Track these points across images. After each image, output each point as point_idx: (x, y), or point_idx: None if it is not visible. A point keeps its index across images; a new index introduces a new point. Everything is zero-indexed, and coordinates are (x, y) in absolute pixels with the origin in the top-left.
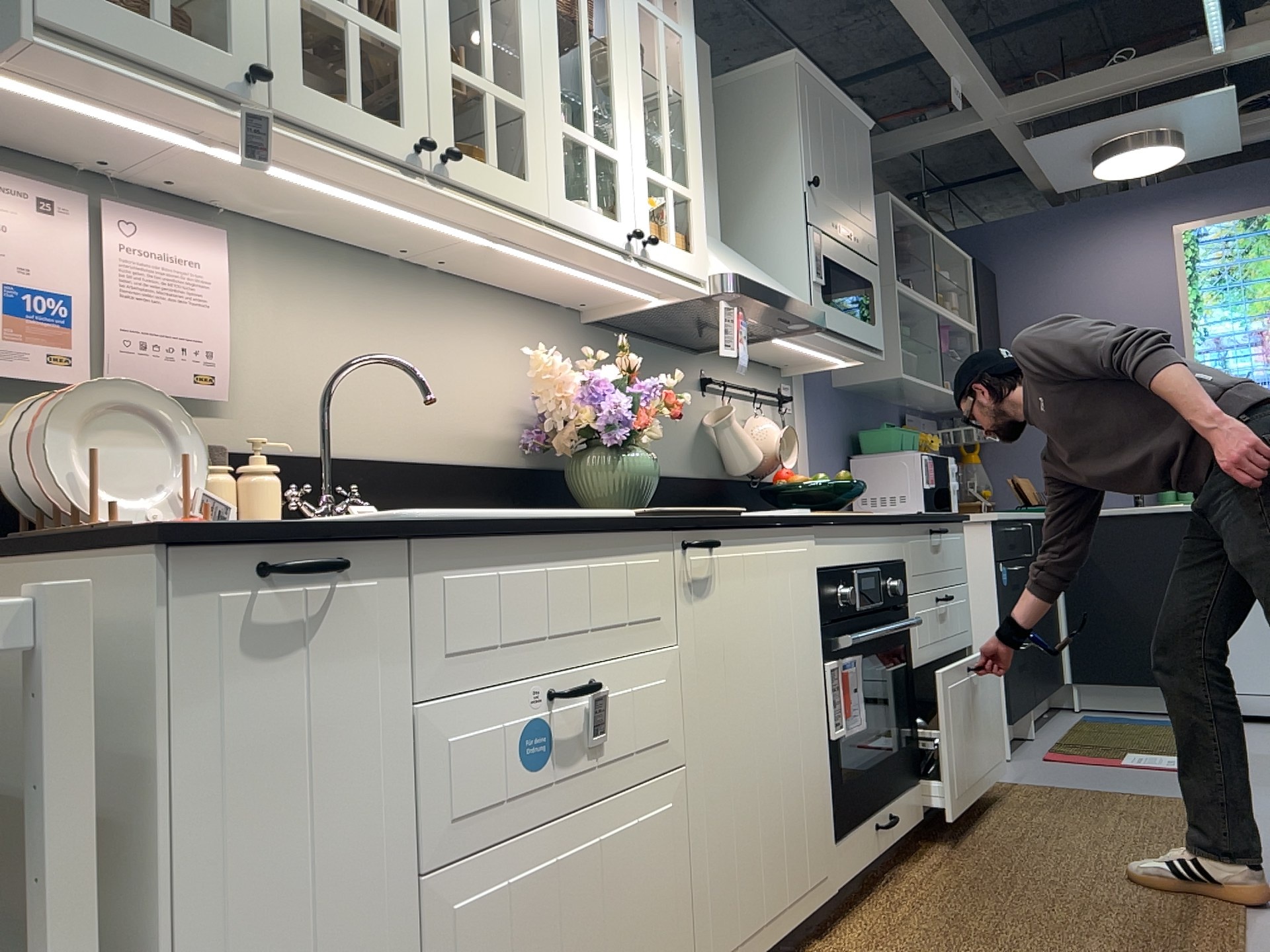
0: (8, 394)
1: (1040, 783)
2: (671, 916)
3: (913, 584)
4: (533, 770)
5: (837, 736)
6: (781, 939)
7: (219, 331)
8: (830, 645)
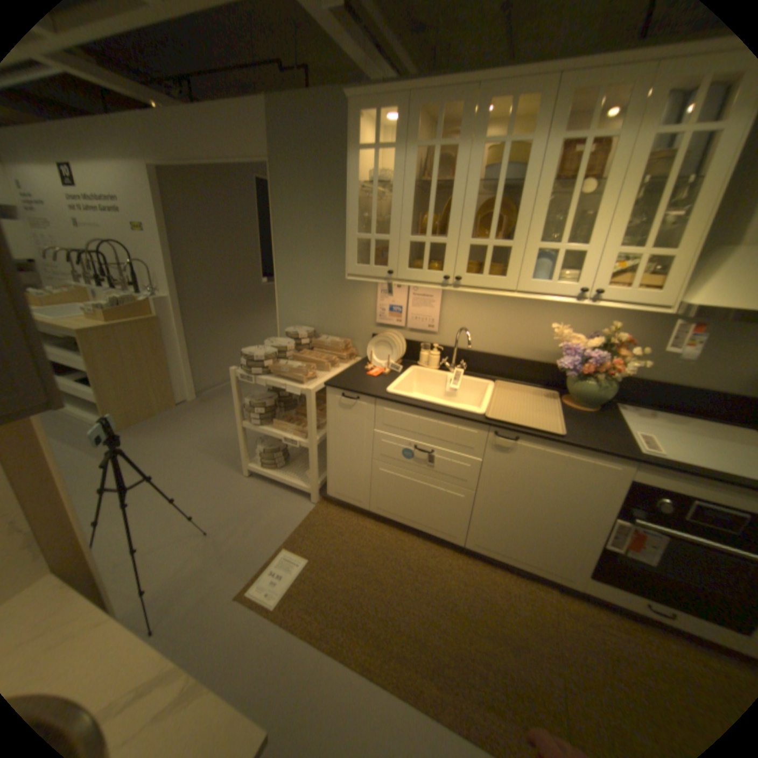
0: (391, 328)
1: None
2: (456, 520)
3: None
4: (407, 459)
5: (624, 552)
6: (524, 571)
7: (436, 314)
8: (629, 516)
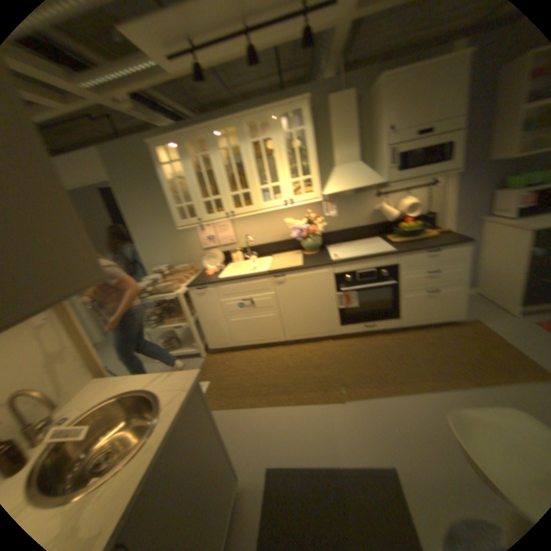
0: (210, 248)
1: (497, 331)
2: (275, 328)
3: (402, 270)
4: (240, 307)
5: (344, 306)
6: (313, 337)
7: (230, 233)
8: (338, 289)
